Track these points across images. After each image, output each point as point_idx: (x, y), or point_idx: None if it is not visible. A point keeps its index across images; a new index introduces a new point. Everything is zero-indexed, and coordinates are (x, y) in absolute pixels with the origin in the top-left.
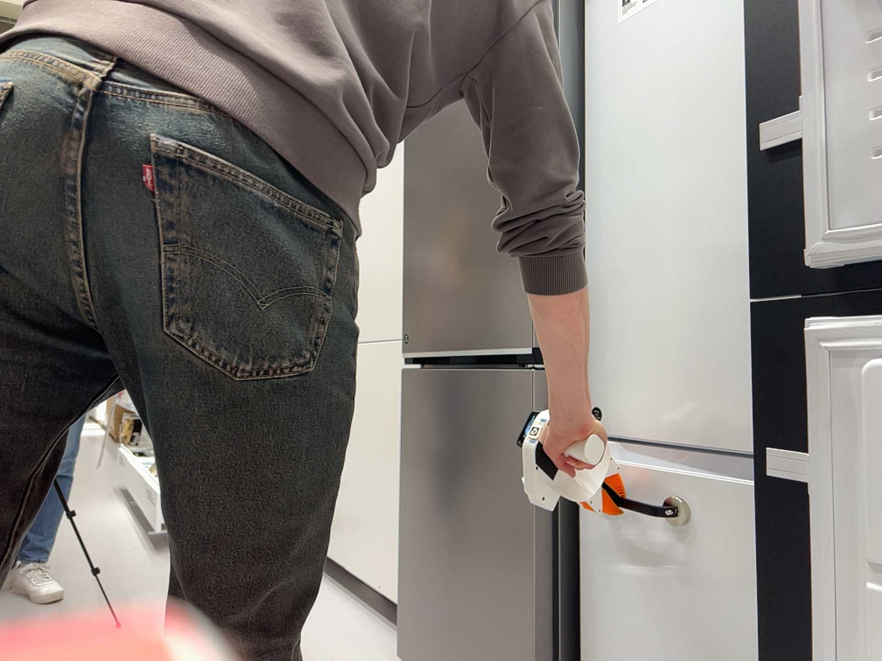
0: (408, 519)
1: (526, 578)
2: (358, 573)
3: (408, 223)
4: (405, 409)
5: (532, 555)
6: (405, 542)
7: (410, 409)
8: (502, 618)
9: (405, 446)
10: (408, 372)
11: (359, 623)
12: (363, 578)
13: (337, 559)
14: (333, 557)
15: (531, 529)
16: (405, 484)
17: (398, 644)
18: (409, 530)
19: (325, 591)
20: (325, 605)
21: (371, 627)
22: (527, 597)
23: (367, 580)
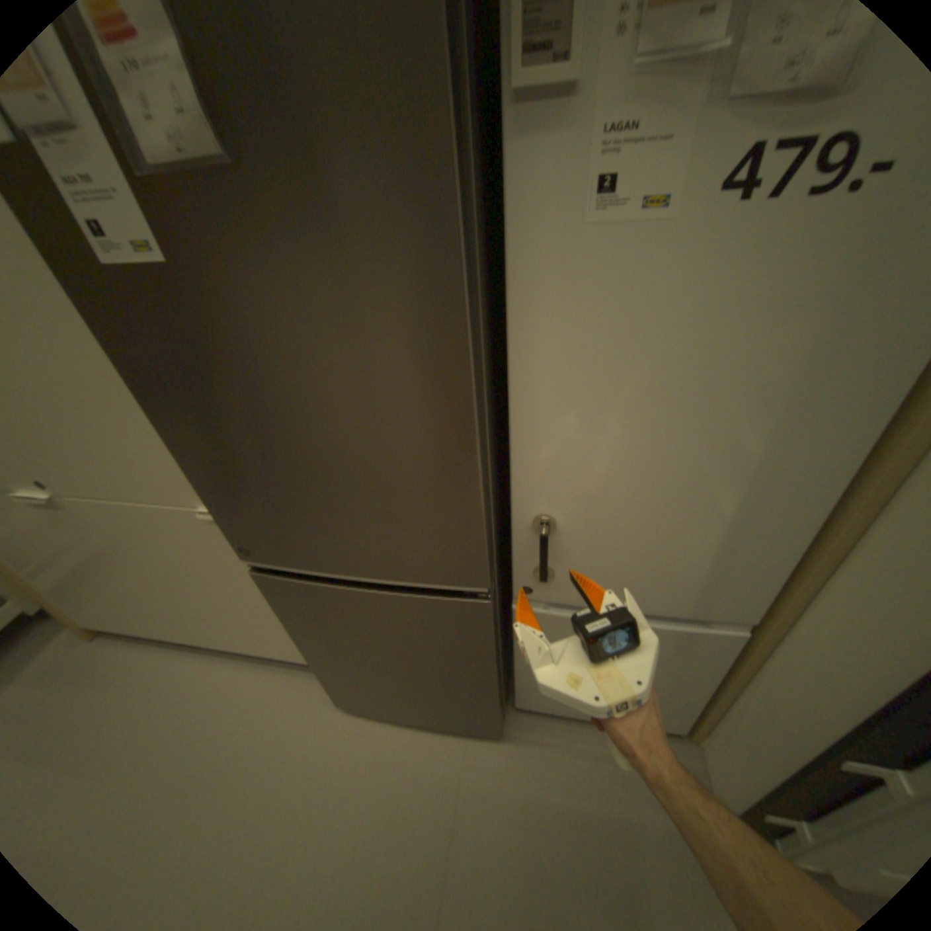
0: (318, 656)
1: (483, 684)
2: (222, 647)
3: (169, 429)
4: (274, 596)
5: (489, 677)
6: (316, 663)
7: (284, 598)
8: (458, 696)
9: (288, 619)
10: (260, 570)
11: (255, 680)
12: (233, 649)
13: (182, 641)
14: (174, 639)
15: (488, 668)
16: (300, 639)
17: (307, 678)
18: (321, 660)
19: (185, 663)
20: (205, 681)
21: (269, 676)
22: (484, 690)
23: (239, 650)
